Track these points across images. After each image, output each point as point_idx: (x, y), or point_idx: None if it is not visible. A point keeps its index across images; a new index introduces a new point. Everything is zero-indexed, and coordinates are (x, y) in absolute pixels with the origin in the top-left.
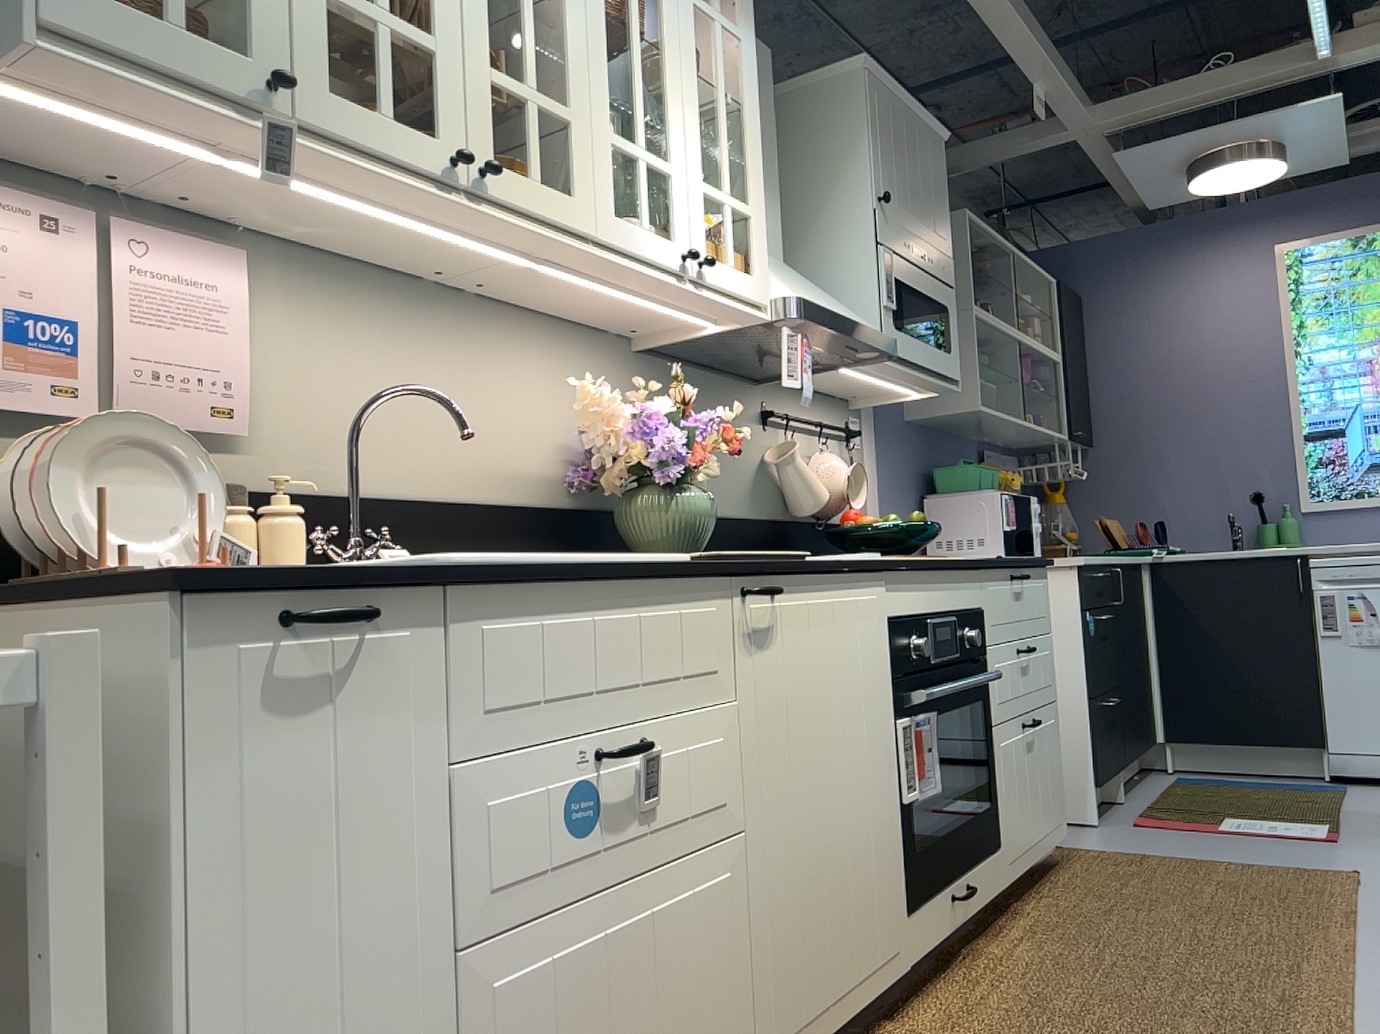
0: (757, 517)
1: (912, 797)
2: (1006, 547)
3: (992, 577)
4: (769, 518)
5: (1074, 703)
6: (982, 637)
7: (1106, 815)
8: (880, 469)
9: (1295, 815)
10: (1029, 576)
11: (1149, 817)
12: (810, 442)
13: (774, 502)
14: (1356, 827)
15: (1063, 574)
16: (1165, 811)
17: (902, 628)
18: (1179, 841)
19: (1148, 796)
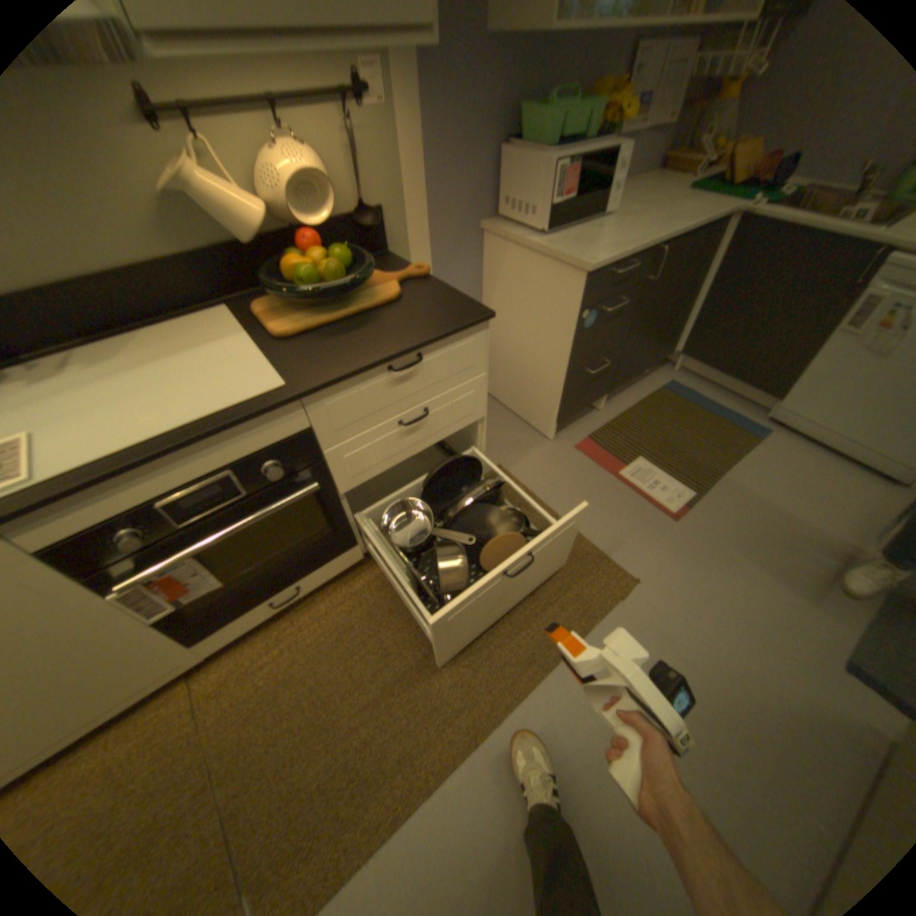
0: (174, 253)
1: (159, 616)
2: (551, 221)
3: (329, 392)
4: (200, 247)
5: (555, 372)
6: (307, 451)
7: (570, 427)
8: (421, 126)
9: (689, 469)
10: (415, 363)
11: (591, 440)
12: (262, 127)
13: (204, 226)
14: (712, 504)
15: (574, 271)
16: (609, 435)
17: (82, 540)
18: (575, 484)
19: (622, 406)
